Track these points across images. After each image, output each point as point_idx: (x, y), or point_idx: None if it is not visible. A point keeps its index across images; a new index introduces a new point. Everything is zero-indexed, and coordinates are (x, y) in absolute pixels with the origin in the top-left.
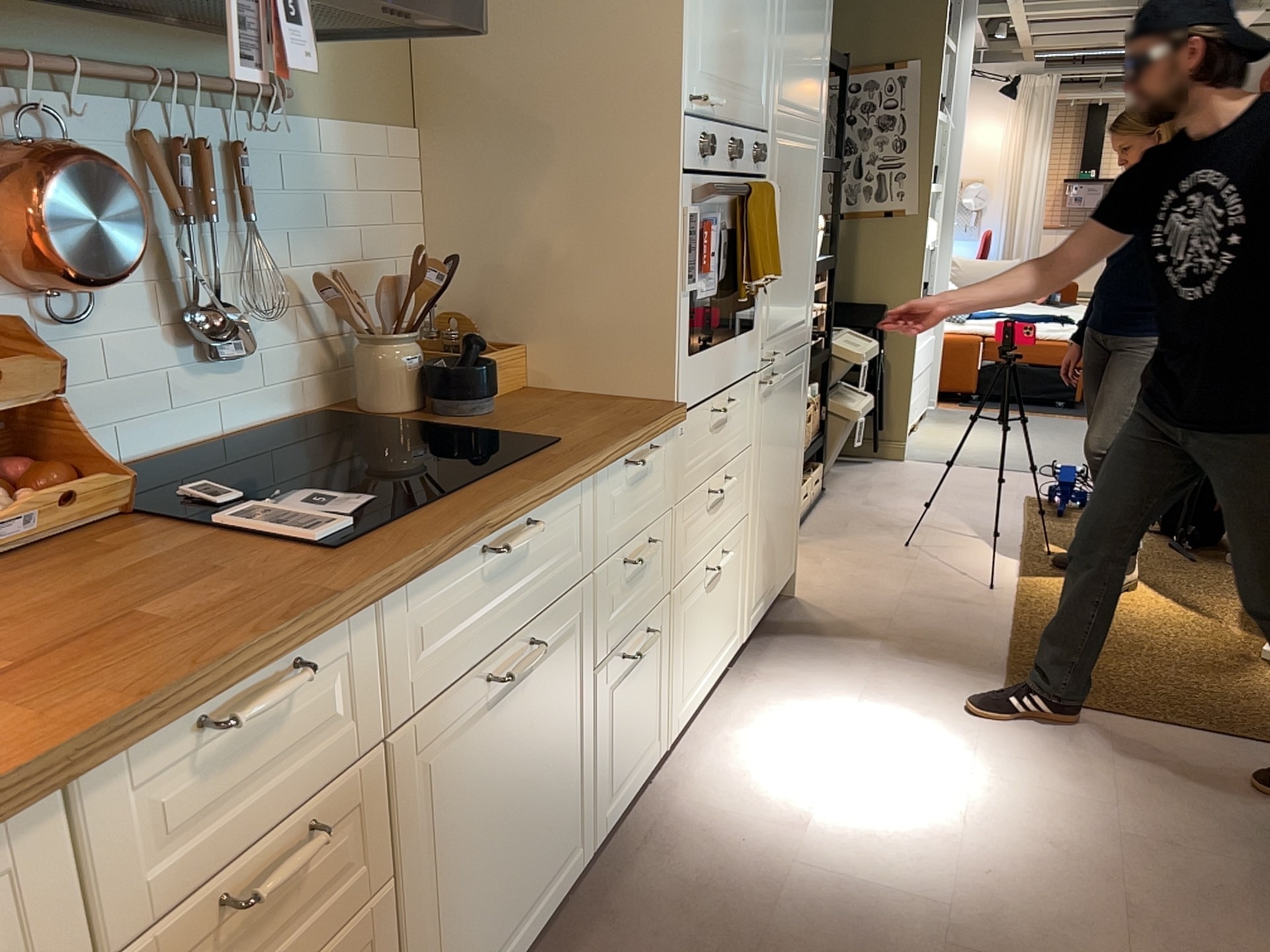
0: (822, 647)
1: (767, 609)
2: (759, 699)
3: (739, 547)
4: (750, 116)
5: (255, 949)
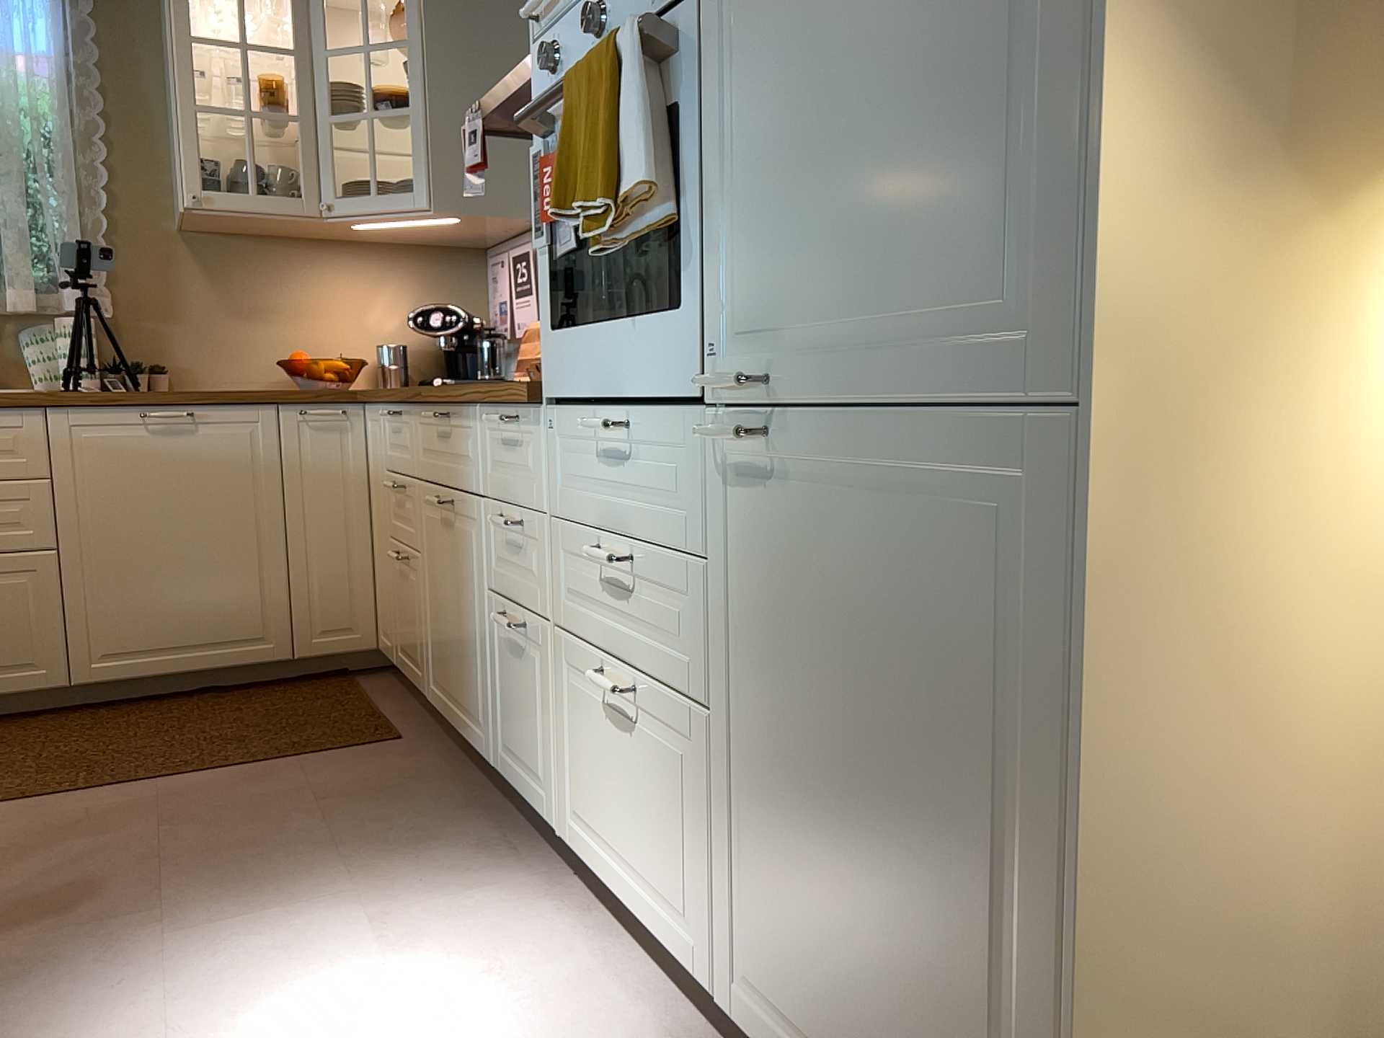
0: None
1: None
2: None
3: (689, 755)
4: None
5: (400, 516)
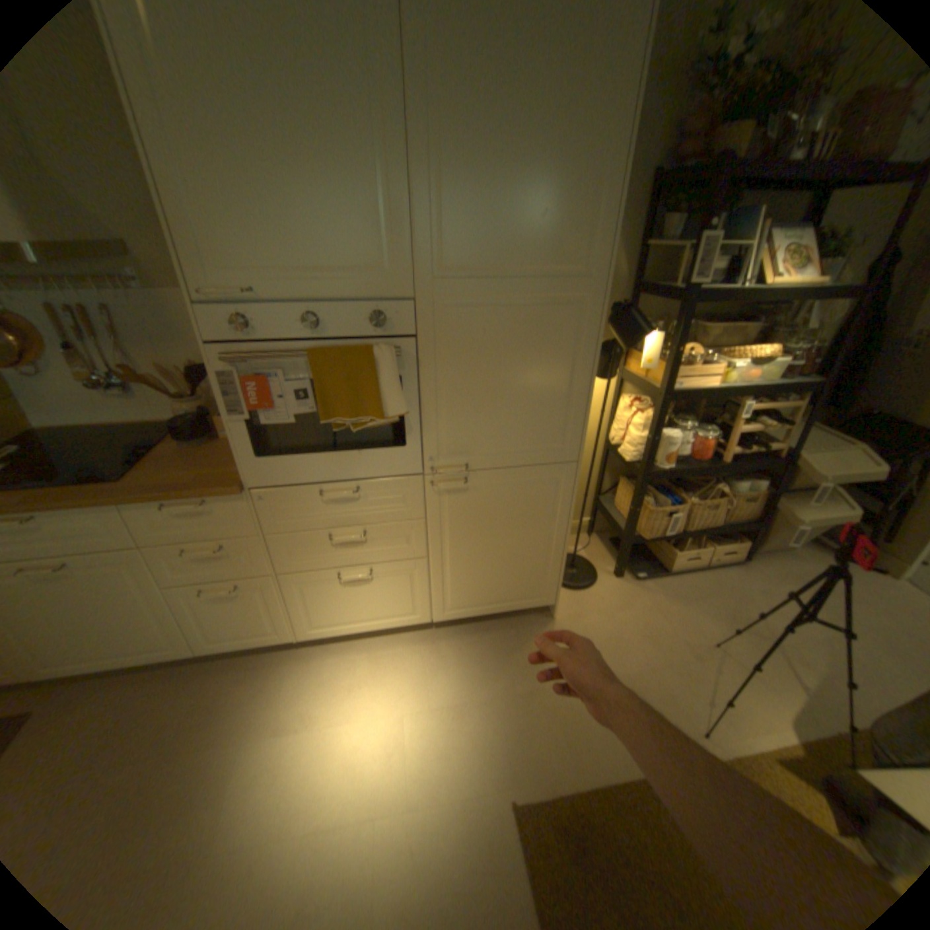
0: (495, 661)
1: (484, 615)
2: (407, 657)
3: (408, 573)
4: (349, 289)
5: None
